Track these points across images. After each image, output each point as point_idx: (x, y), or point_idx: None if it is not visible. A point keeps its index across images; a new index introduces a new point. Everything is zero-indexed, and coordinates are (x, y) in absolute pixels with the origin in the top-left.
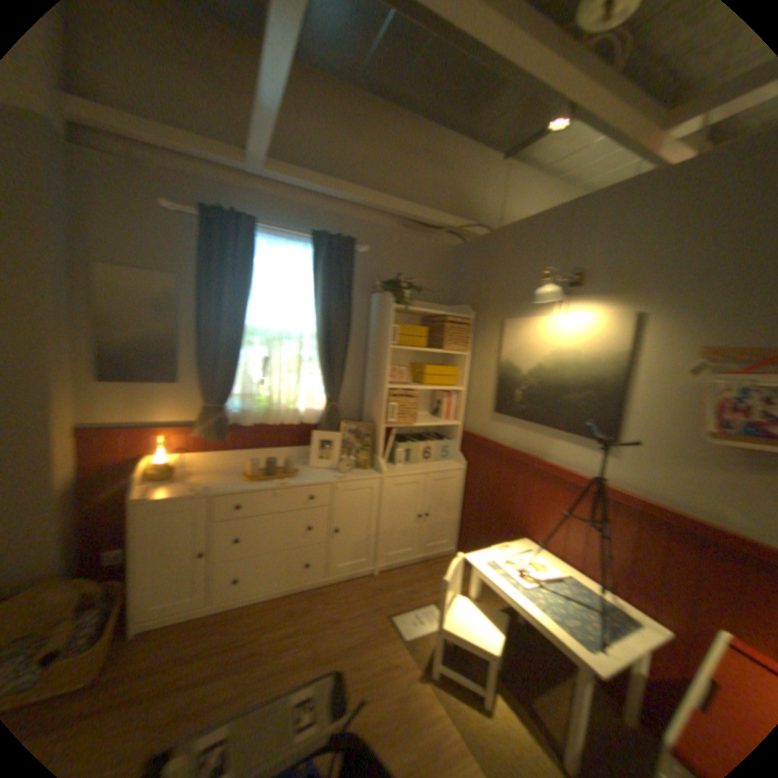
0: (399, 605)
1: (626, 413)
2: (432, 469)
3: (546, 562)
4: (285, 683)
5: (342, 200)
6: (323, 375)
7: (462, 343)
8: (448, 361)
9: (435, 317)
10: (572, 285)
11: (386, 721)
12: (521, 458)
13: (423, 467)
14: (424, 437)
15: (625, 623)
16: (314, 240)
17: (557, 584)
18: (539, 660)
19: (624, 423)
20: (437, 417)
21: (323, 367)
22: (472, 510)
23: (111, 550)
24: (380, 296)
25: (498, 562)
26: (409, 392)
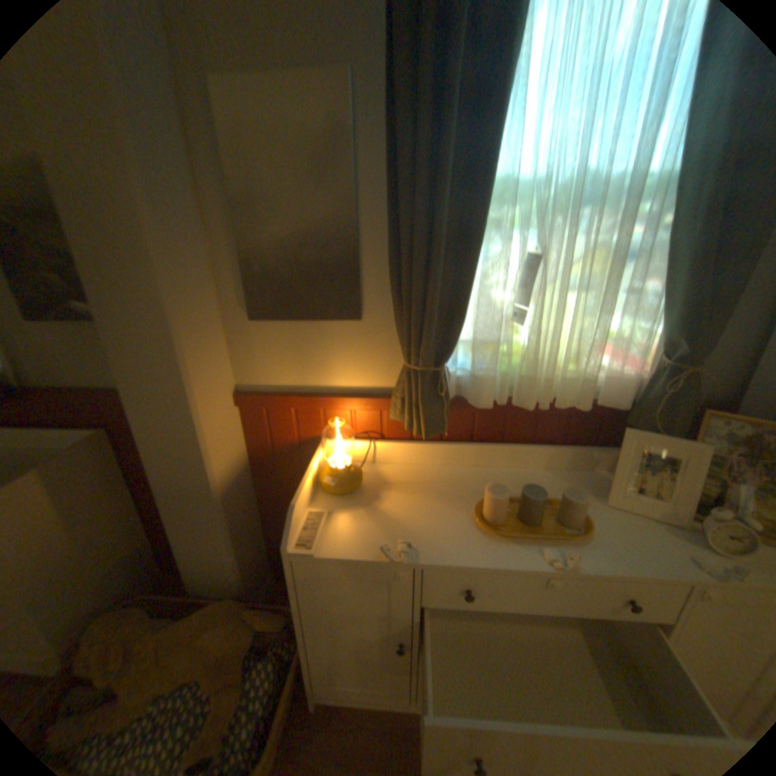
0: None
1: None
2: None
3: None
4: None
5: None
6: (678, 291)
7: None
8: None
9: None
10: None
11: None
12: None
13: None
14: None
15: None
16: None
17: None
18: None
19: None
20: None
21: (693, 270)
22: None
23: None
24: None
25: None
26: None
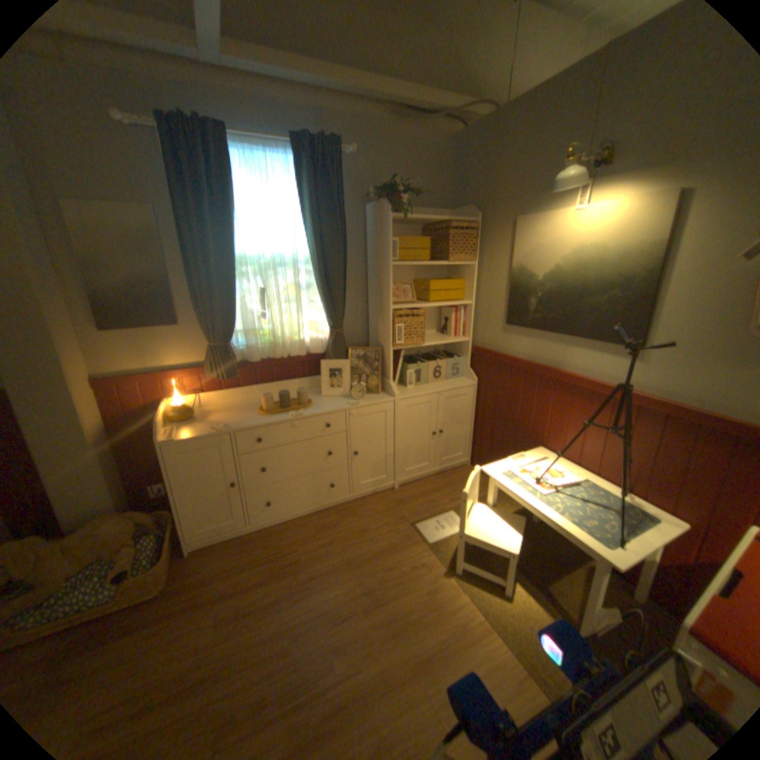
0: (419, 513)
1: (656, 312)
2: (442, 388)
3: (561, 468)
4: (324, 585)
5: (318, 87)
6: (322, 302)
7: (468, 251)
8: (452, 274)
9: (437, 224)
10: (599, 163)
11: (416, 610)
12: (535, 369)
13: (433, 387)
14: (432, 356)
15: (641, 520)
16: (292, 144)
17: (572, 488)
18: (553, 552)
19: (653, 323)
20: (445, 334)
21: (321, 294)
22: (484, 424)
23: (150, 486)
24: (373, 206)
25: (513, 471)
26: (413, 311)
